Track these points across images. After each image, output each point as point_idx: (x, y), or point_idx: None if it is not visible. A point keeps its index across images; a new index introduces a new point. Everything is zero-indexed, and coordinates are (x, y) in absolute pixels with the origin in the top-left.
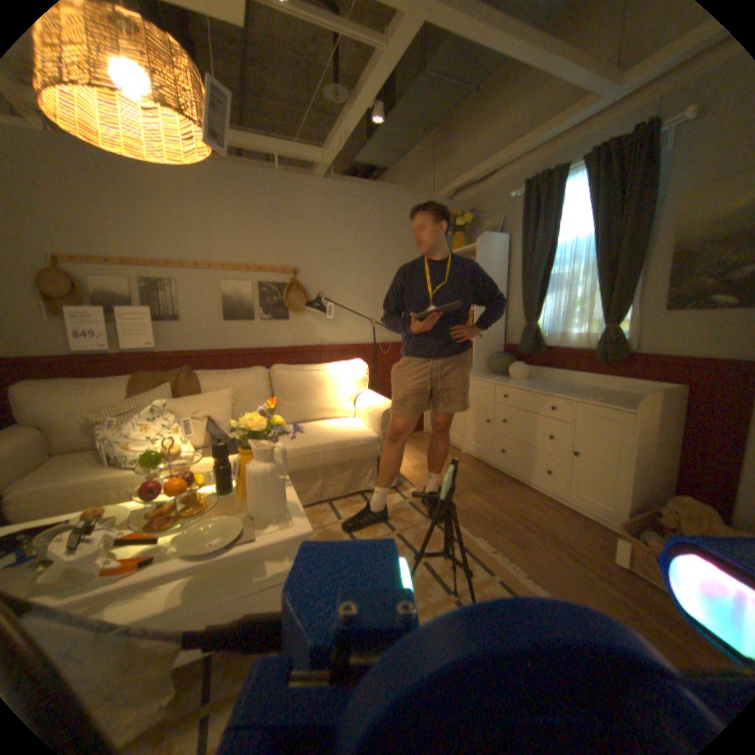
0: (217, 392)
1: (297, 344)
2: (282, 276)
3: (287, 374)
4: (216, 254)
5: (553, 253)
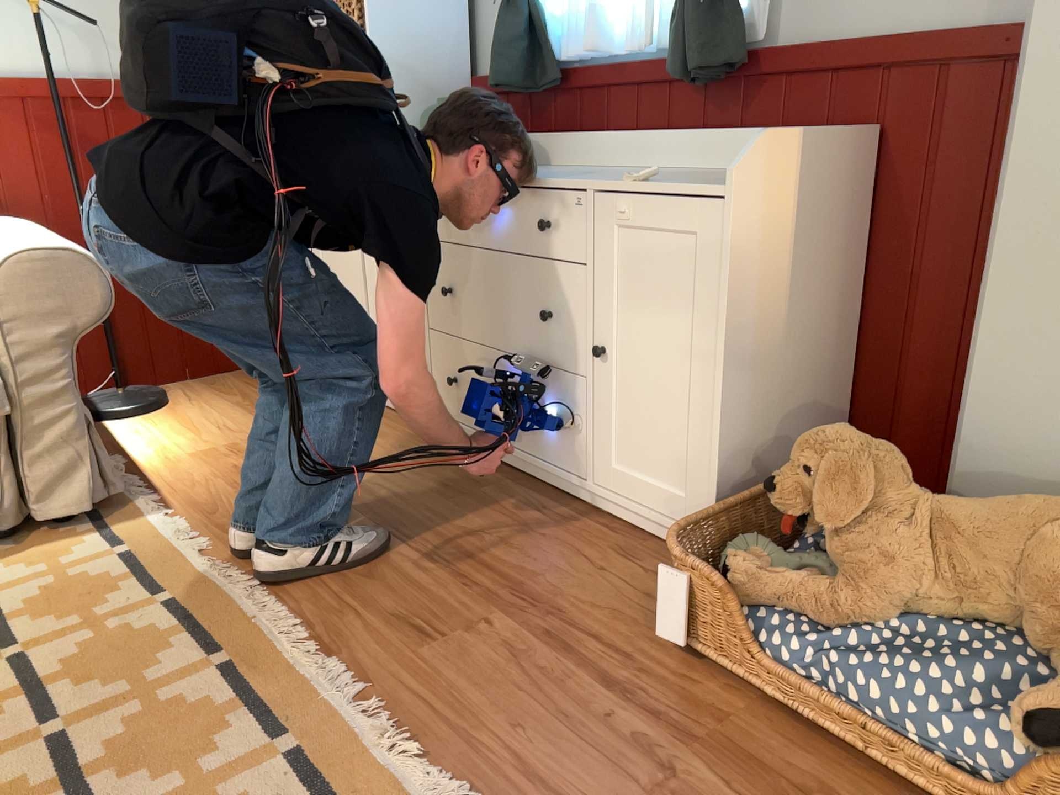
0: None
1: None
2: None
3: None
4: None
5: None
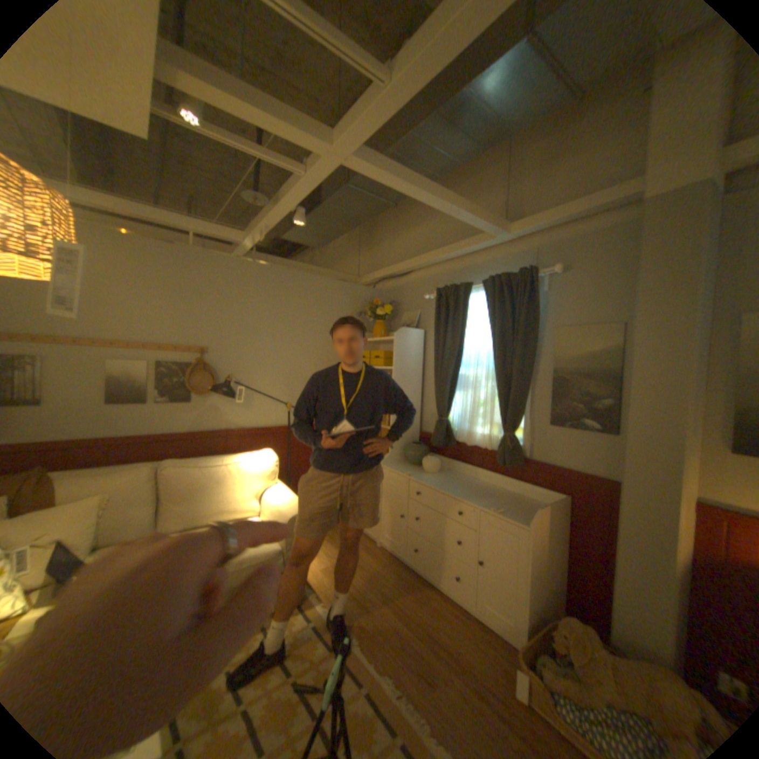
0: (78, 504)
1: (198, 429)
2: (186, 356)
3: (179, 474)
4: (103, 331)
5: (459, 356)
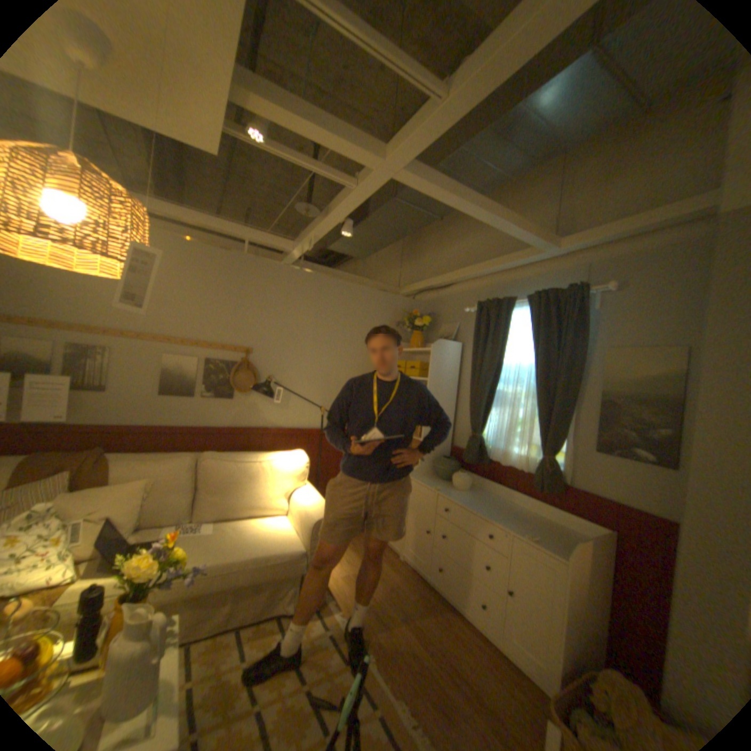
0: (127, 486)
1: (237, 425)
2: (232, 355)
3: (217, 467)
4: (163, 328)
5: (498, 372)
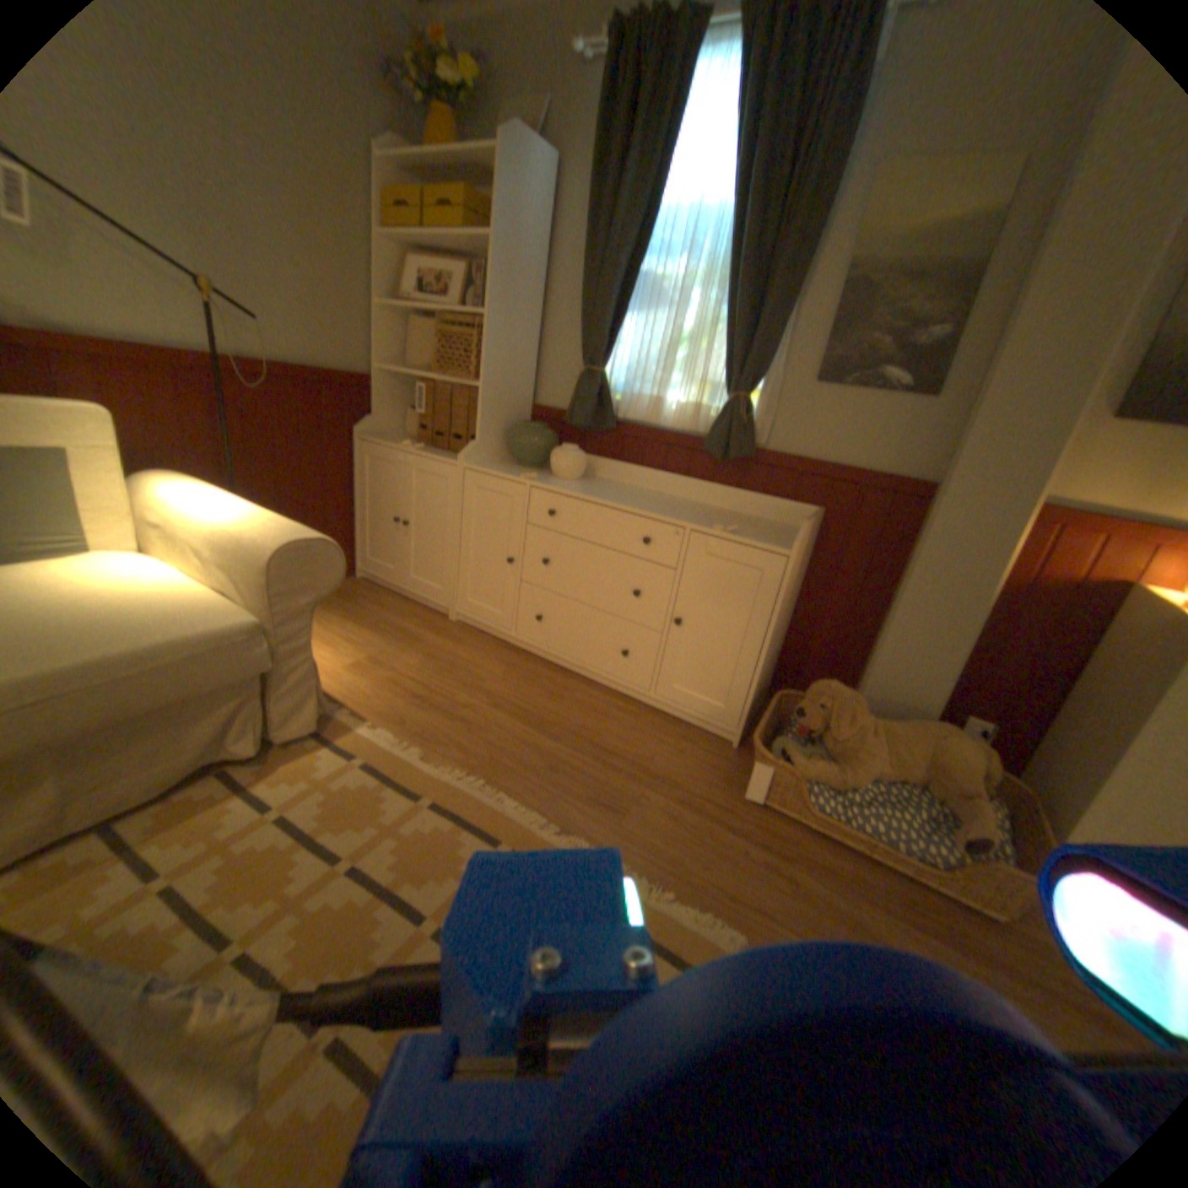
0: None
1: None
2: None
3: None
4: None
5: (649, 224)
